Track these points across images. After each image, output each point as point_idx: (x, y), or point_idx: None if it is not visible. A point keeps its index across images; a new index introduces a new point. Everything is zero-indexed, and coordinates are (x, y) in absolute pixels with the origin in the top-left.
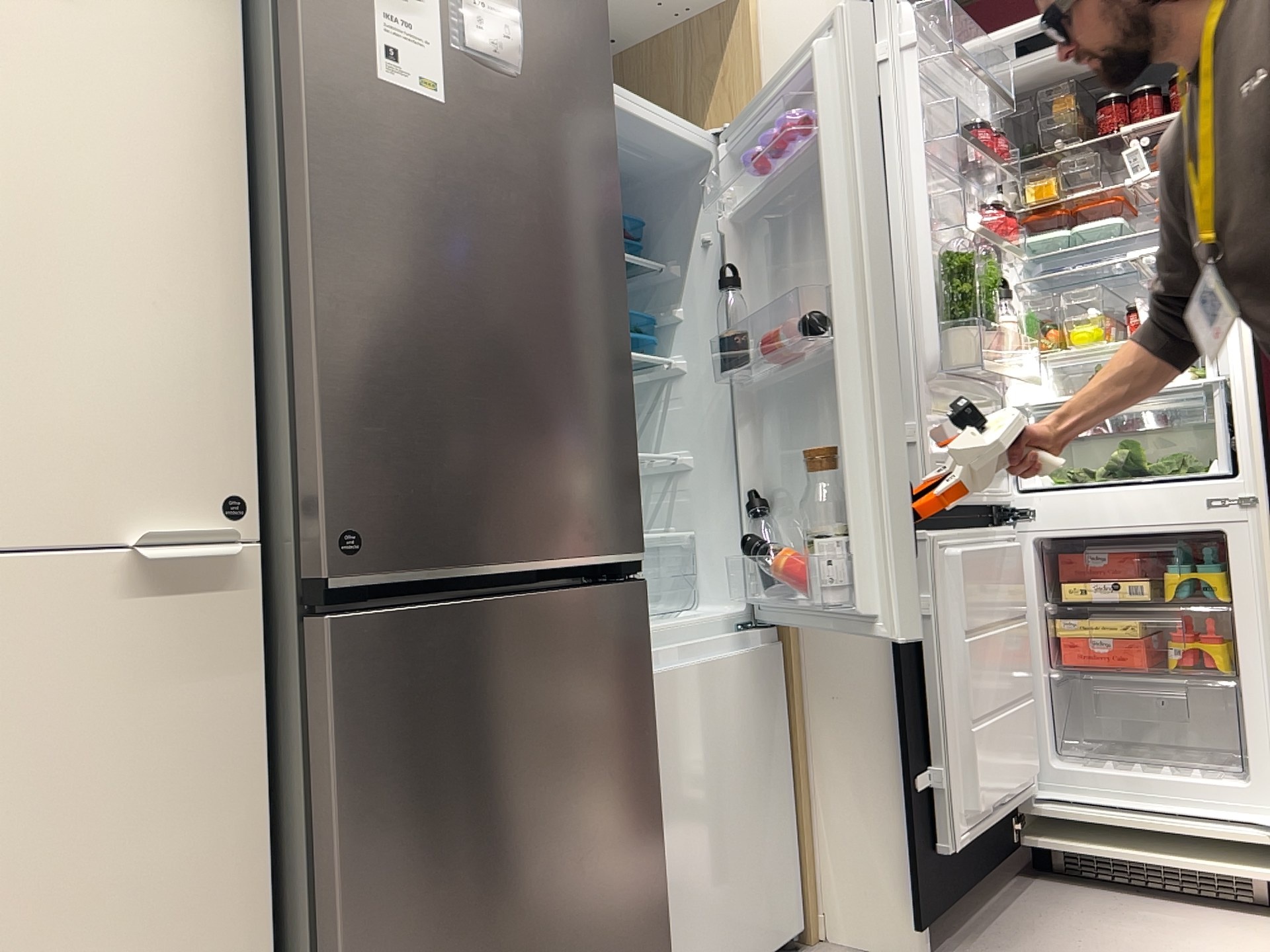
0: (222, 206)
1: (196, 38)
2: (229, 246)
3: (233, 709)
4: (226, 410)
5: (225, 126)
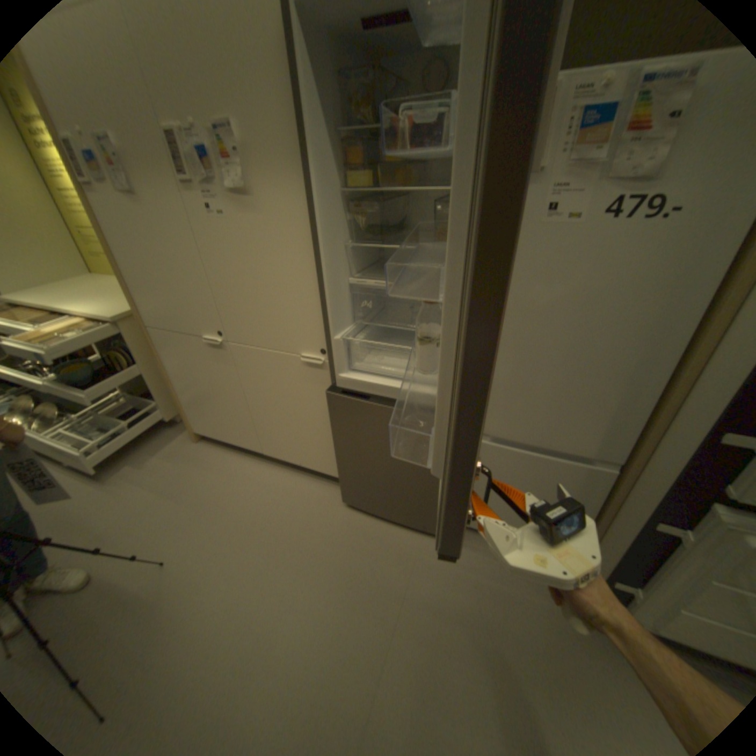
0: (311, 266)
1: (297, 206)
2: (315, 279)
3: (329, 393)
4: (320, 326)
5: (309, 237)
